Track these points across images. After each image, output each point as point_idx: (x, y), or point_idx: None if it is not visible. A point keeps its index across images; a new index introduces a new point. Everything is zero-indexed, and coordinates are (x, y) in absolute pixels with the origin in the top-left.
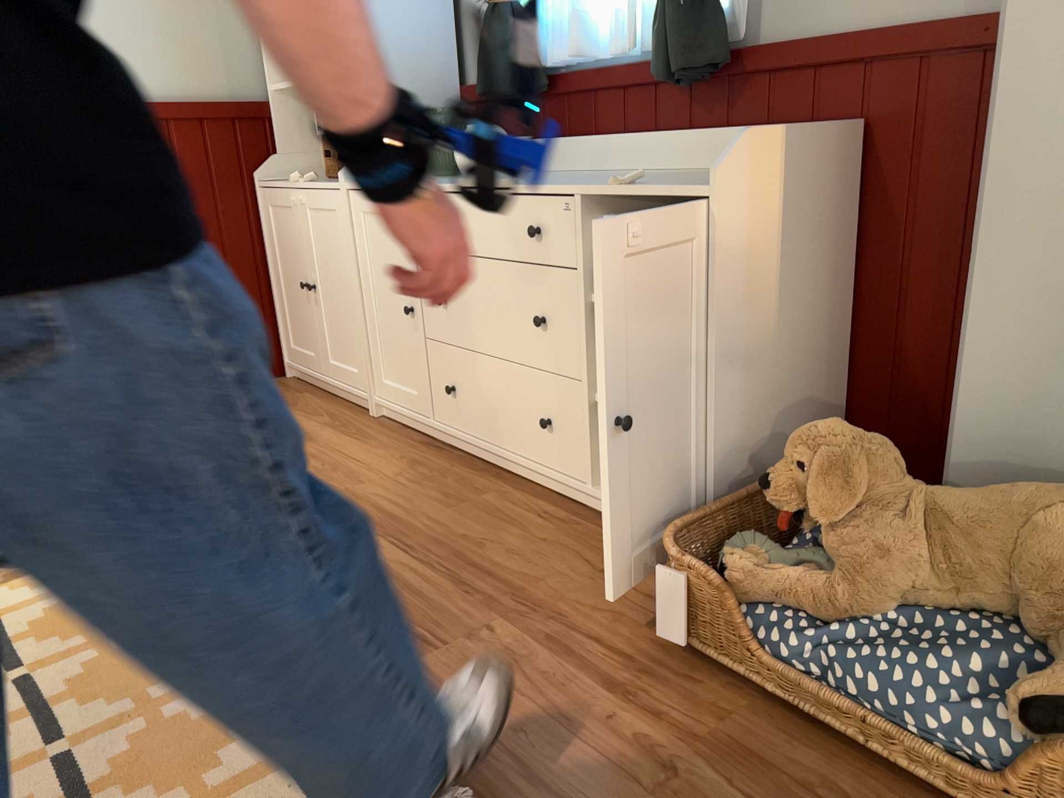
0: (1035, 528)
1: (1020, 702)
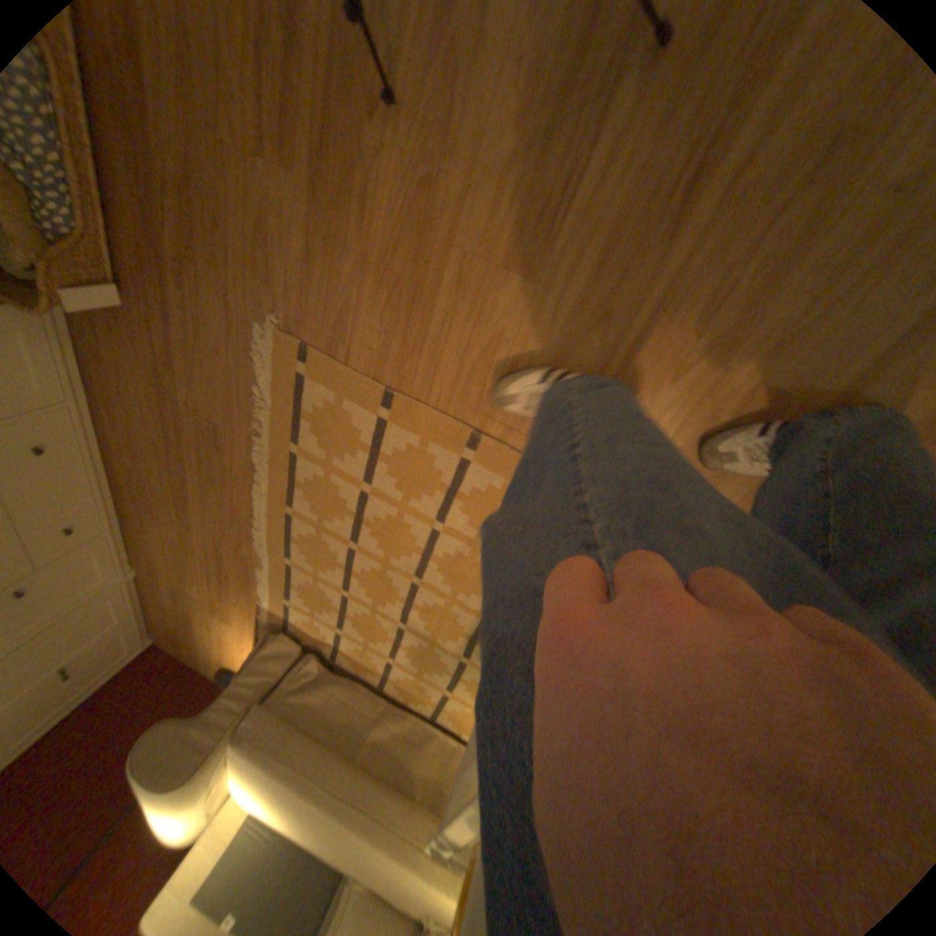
0: None
1: None
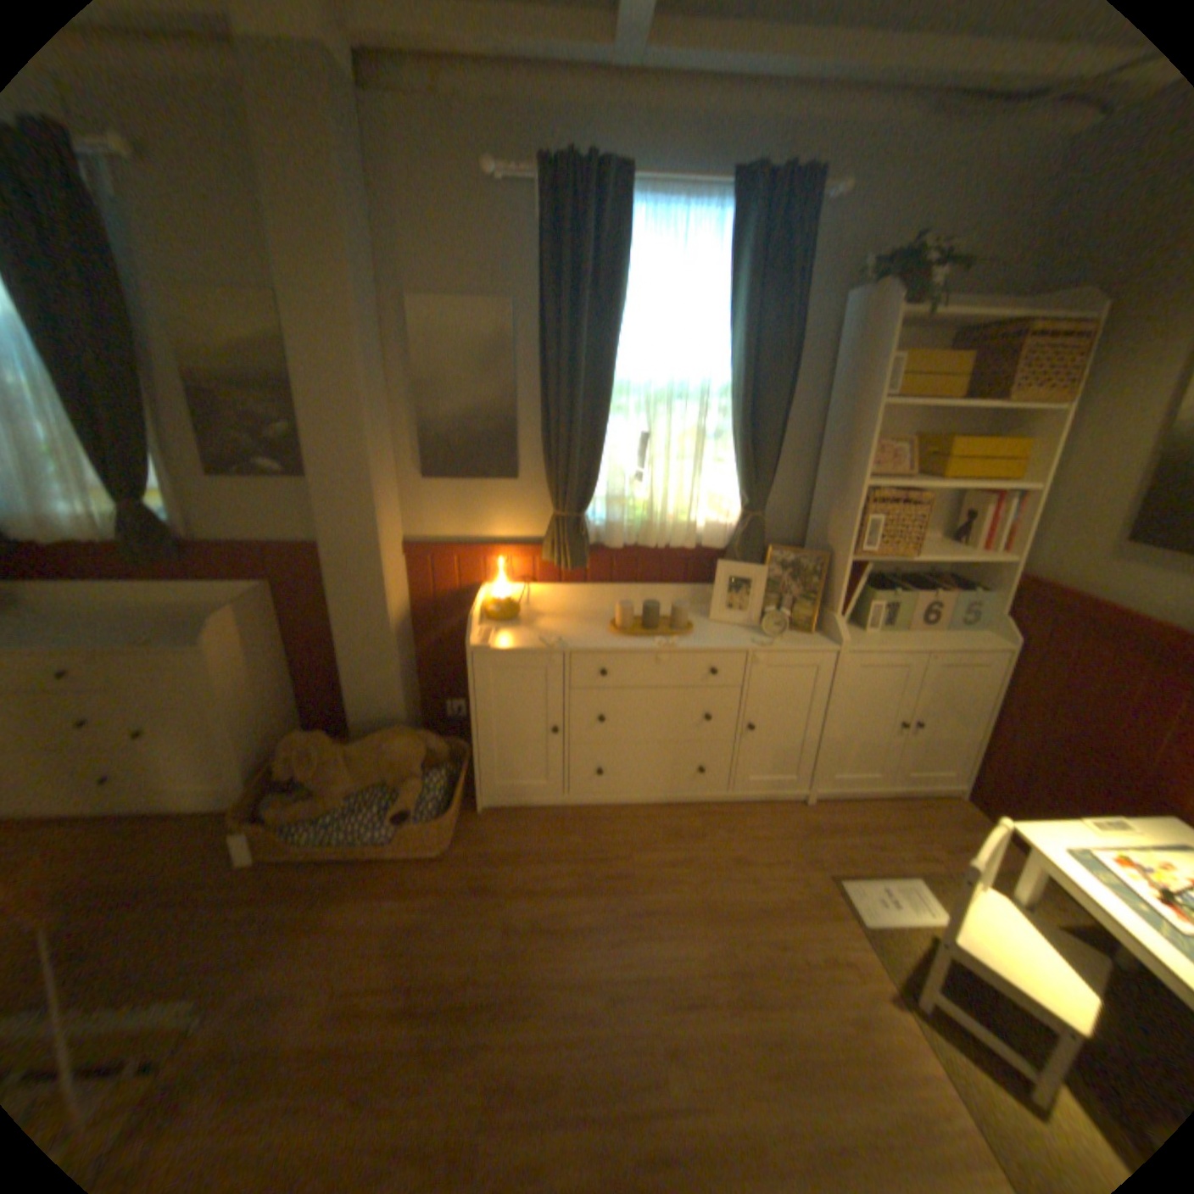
0: (382, 754)
1: (388, 822)
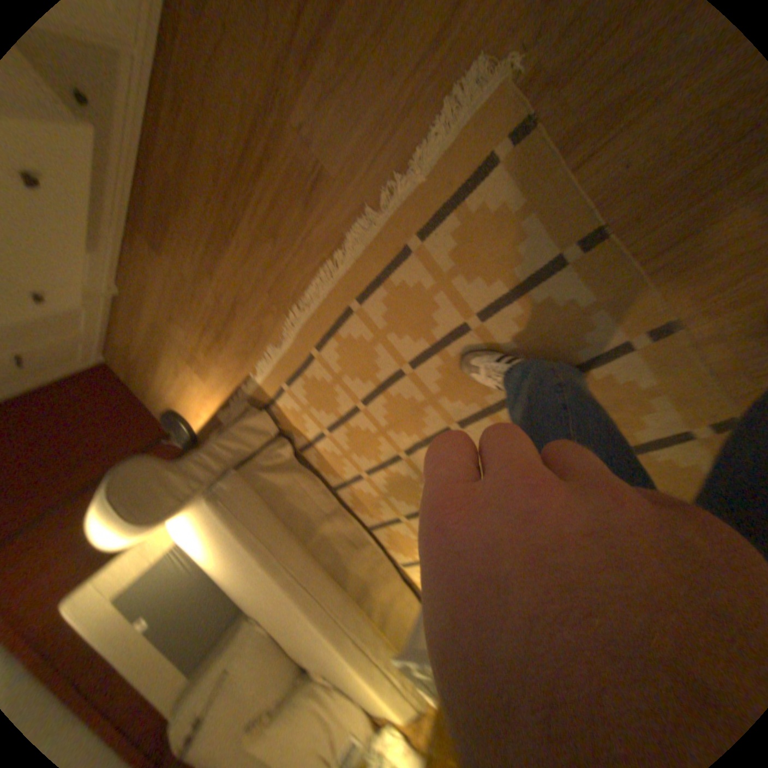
0: None
1: None
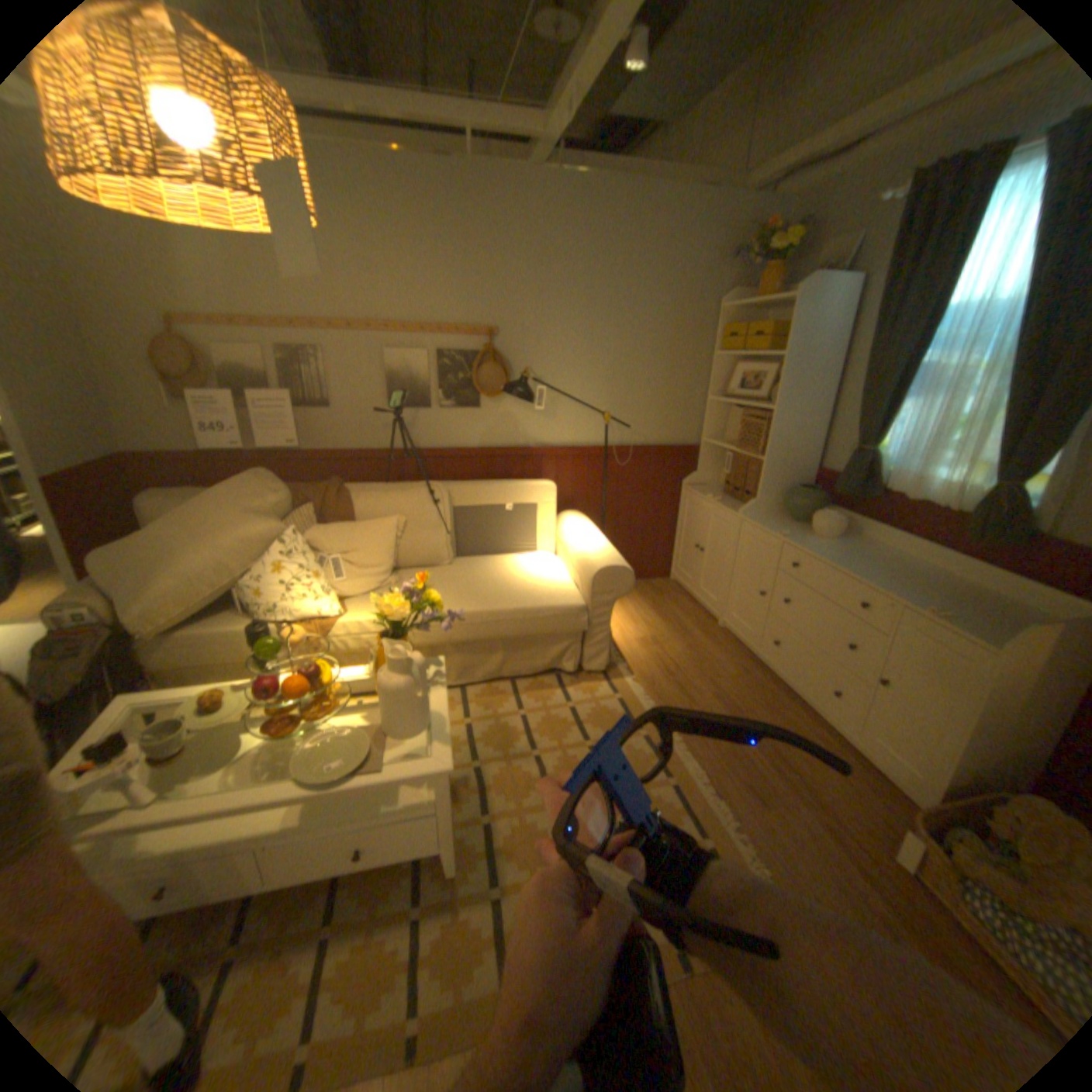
0: None
1: None
